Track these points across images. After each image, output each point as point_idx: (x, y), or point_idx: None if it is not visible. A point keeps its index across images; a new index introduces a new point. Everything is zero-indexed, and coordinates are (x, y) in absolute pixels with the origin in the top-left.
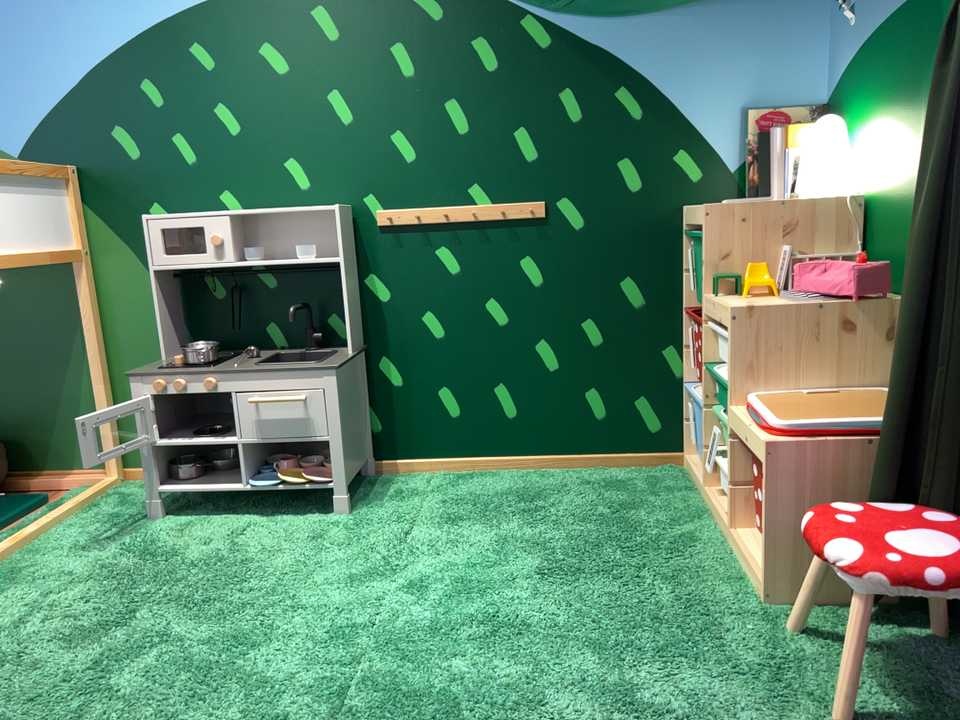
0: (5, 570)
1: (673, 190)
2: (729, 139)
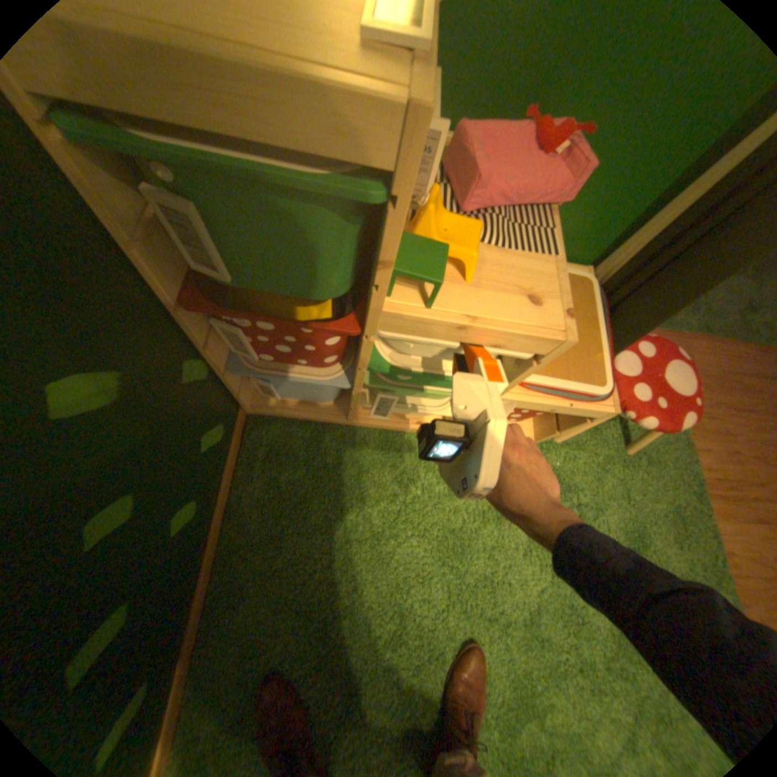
0: None
1: None
2: None
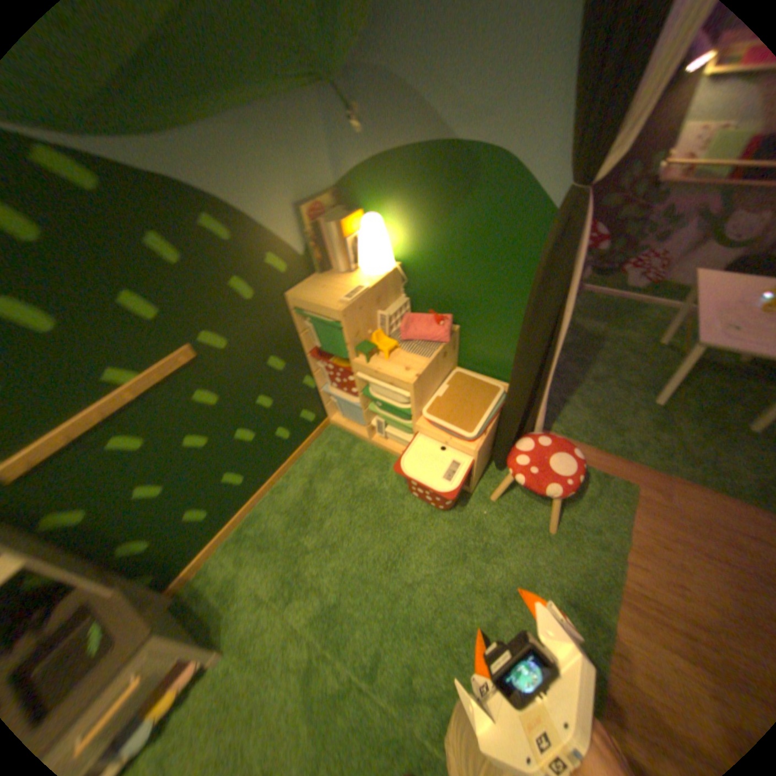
0: None
1: (276, 285)
2: (295, 232)
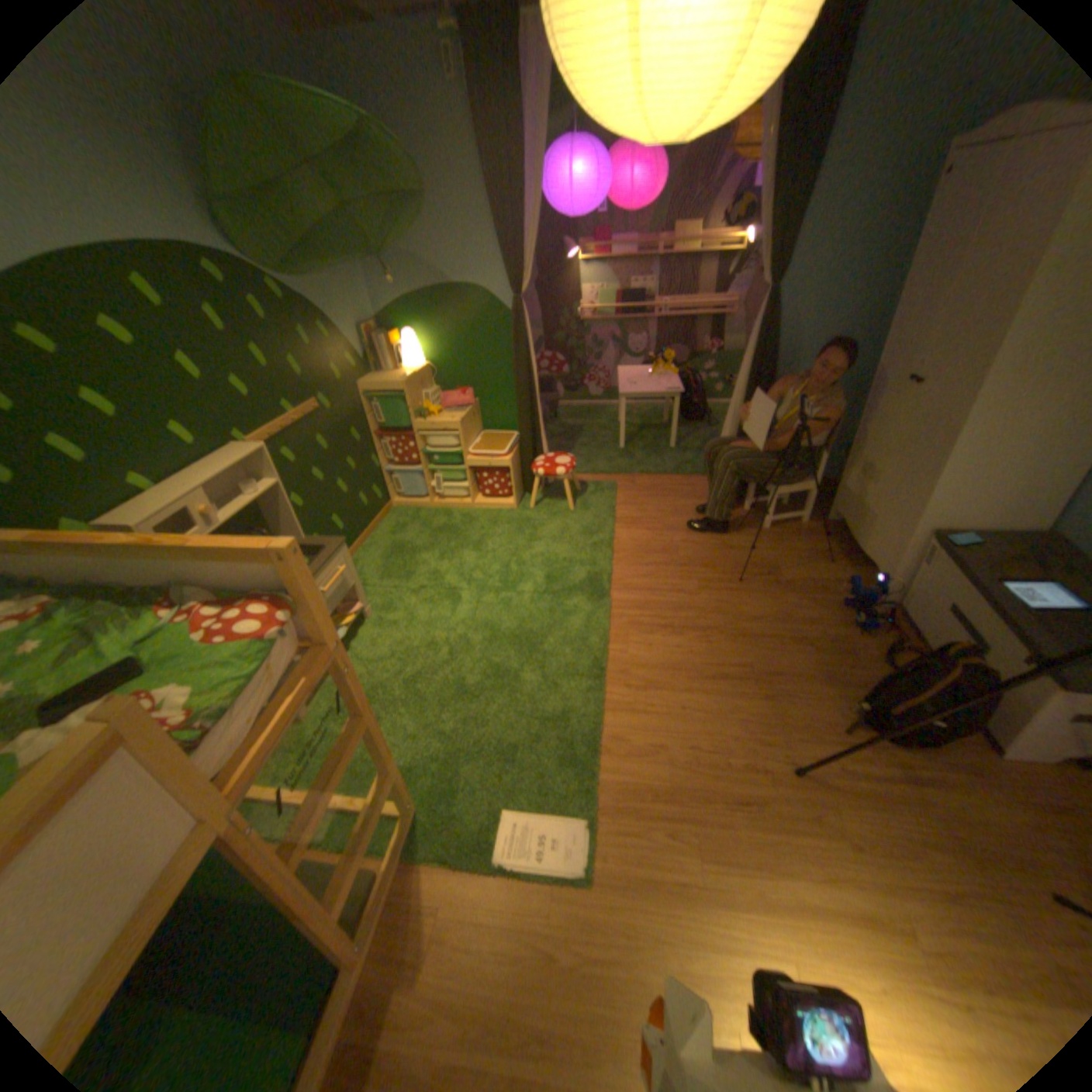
0: (342, 789)
1: (350, 376)
2: (356, 343)
